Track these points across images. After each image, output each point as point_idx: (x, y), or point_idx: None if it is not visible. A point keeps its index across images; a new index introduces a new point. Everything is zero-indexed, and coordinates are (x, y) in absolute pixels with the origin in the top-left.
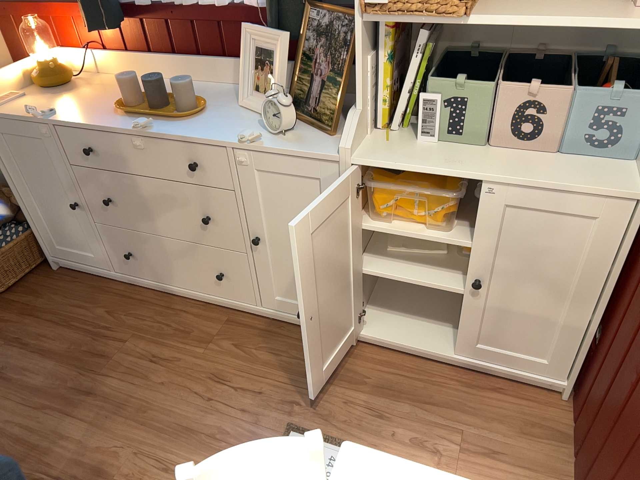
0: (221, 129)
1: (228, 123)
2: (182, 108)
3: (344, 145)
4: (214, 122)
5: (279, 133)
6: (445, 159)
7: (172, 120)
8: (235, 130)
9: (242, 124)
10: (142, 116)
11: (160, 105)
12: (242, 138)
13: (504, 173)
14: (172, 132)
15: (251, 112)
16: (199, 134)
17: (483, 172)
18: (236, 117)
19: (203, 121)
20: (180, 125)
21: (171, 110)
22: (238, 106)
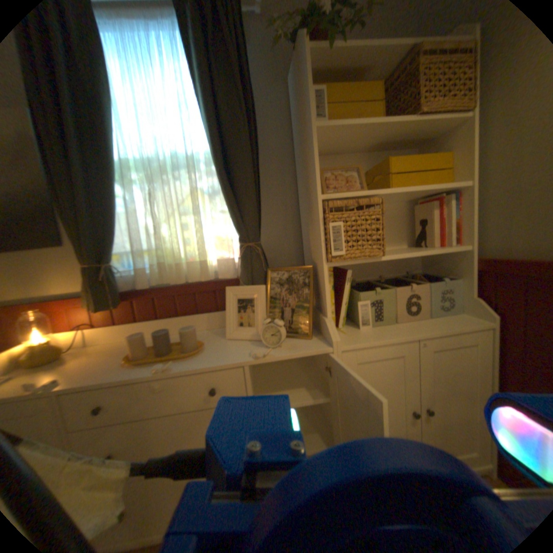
0: (225, 355)
1: (226, 350)
2: (183, 348)
3: (334, 338)
4: (214, 351)
5: (278, 344)
6: (389, 333)
7: (177, 359)
8: (238, 353)
9: (238, 348)
10: (149, 362)
11: (163, 350)
12: (251, 355)
13: (429, 331)
14: (185, 367)
15: (236, 340)
16: (212, 362)
17: (418, 334)
18: (227, 345)
19: (205, 353)
20: (188, 360)
21: (172, 352)
22: (221, 339)
